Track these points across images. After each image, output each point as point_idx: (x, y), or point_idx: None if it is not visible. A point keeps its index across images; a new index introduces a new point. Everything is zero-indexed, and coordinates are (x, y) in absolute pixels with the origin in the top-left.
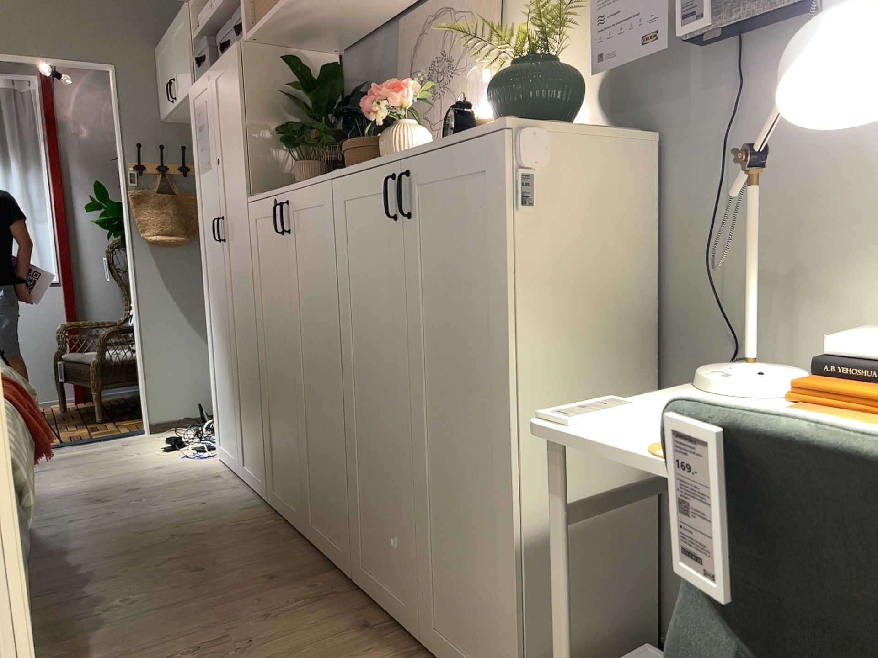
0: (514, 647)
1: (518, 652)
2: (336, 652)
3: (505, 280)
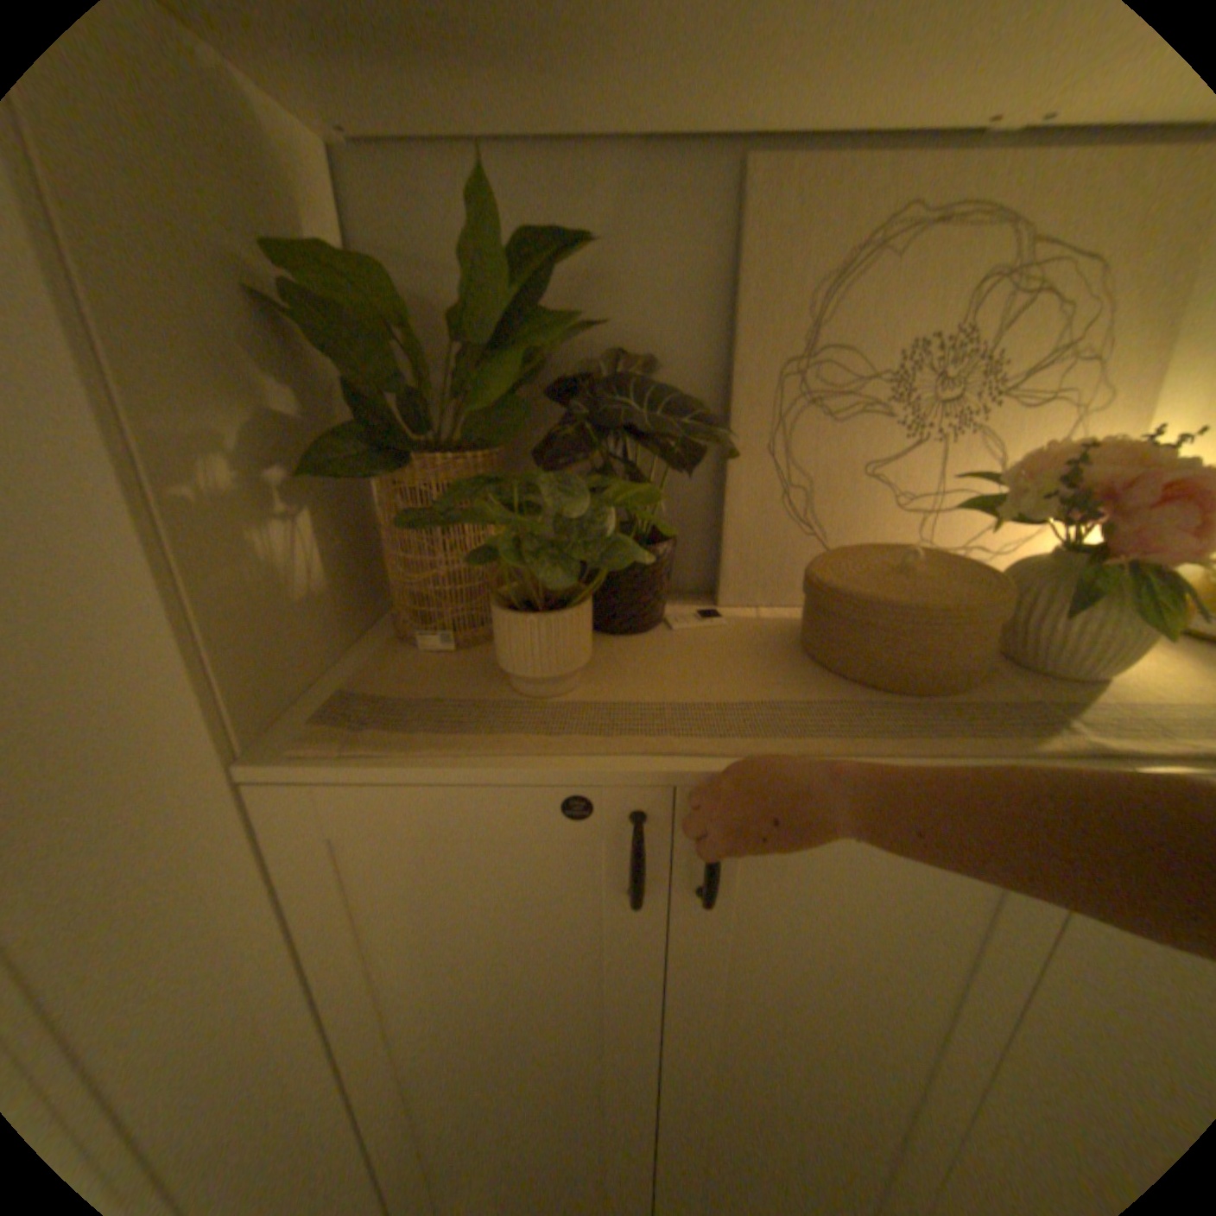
0: None
1: None
2: None
3: None
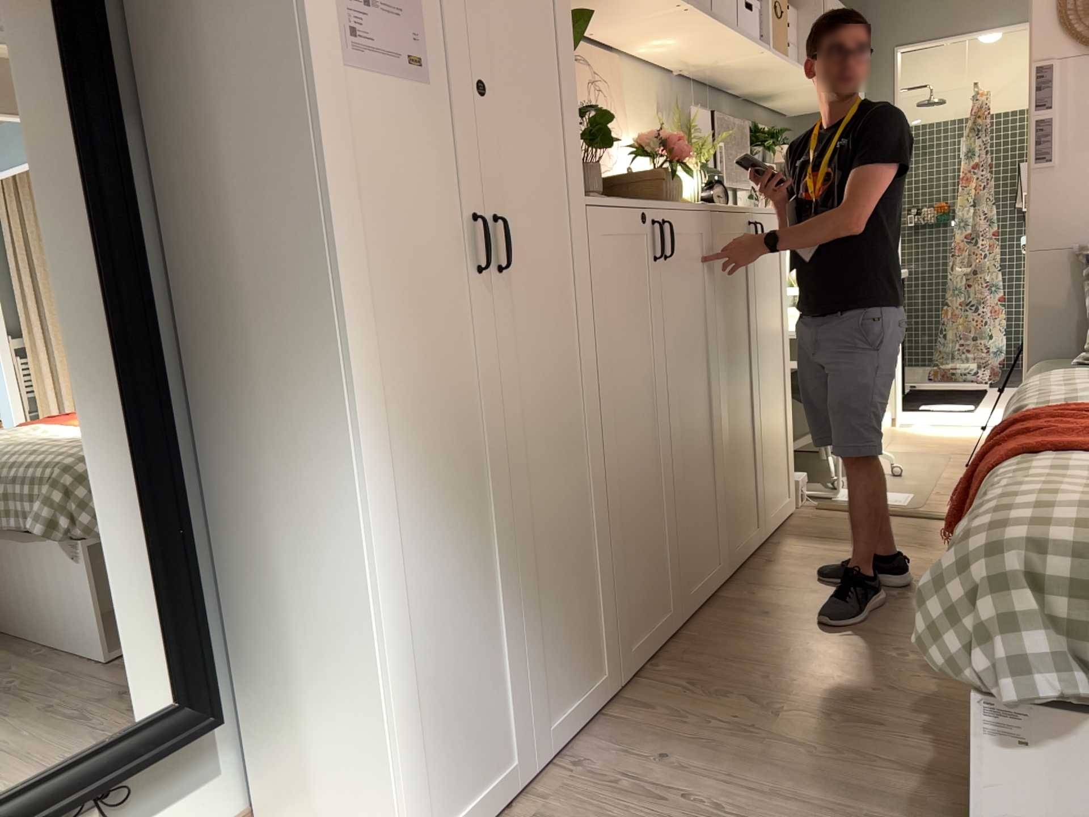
0: (793, 465)
1: (794, 464)
2: (804, 561)
3: (786, 284)
